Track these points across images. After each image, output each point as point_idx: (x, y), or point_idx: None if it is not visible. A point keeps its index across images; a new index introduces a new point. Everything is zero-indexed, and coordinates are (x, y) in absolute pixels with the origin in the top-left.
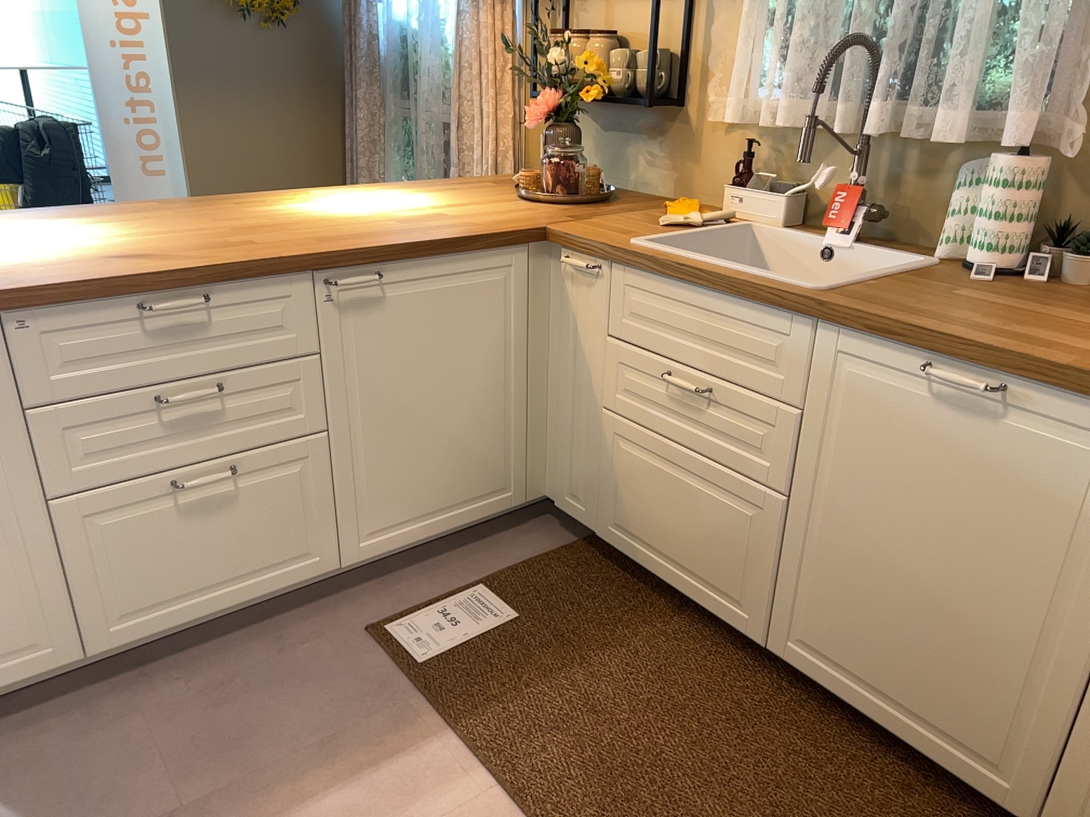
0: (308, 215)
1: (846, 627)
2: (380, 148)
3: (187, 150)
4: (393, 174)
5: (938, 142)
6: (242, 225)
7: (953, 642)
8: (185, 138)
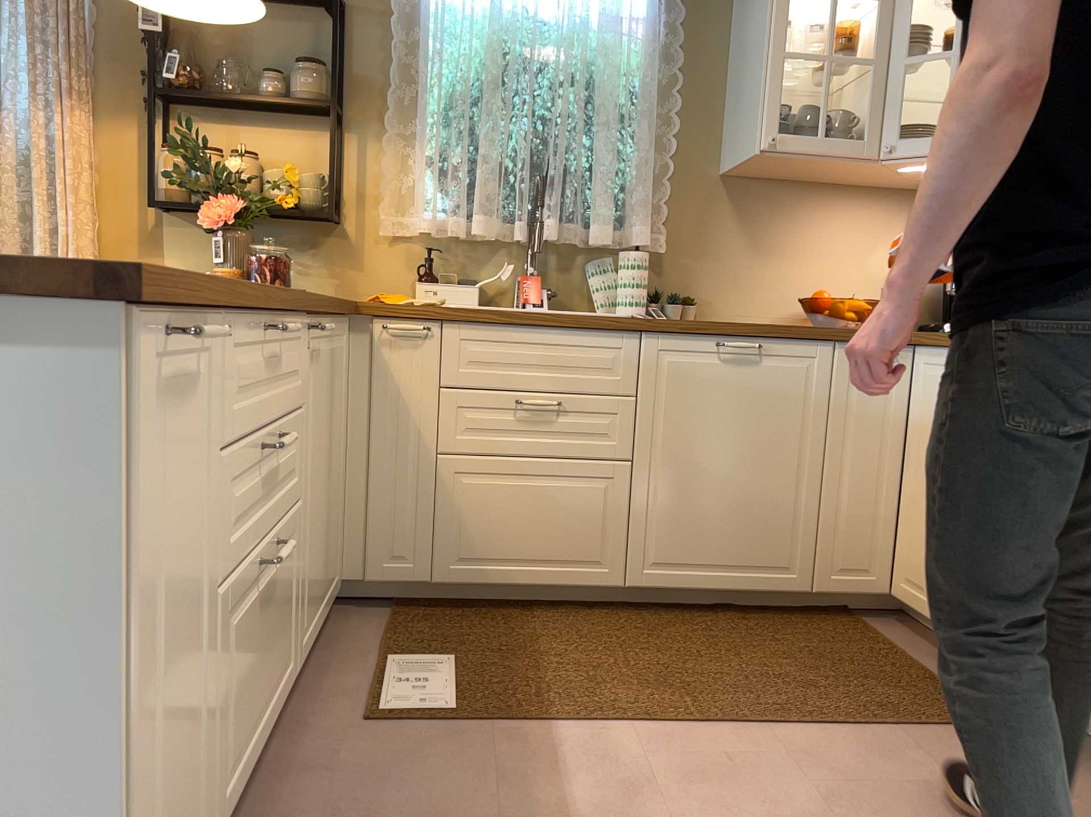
0: None
1: (688, 534)
2: None
3: None
4: None
5: (599, 240)
6: None
7: (755, 505)
8: None
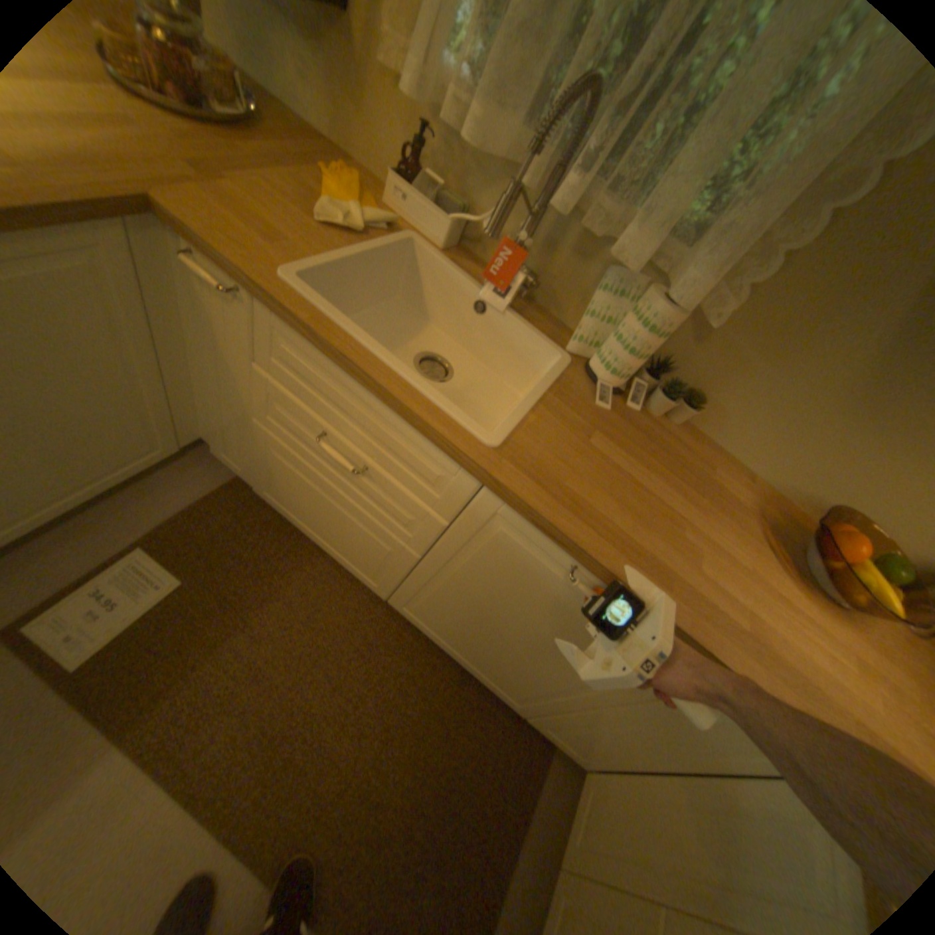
0: None
1: (447, 626)
2: None
3: None
4: None
5: (623, 257)
6: None
7: (516, 665)
8: None
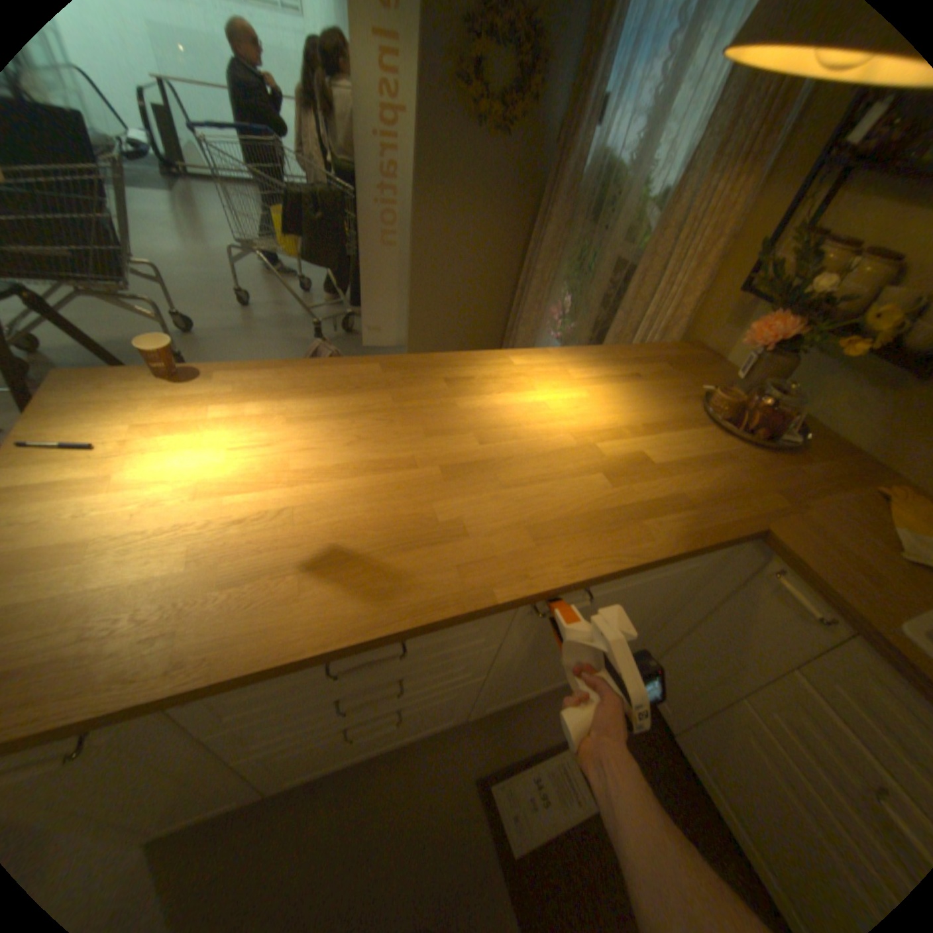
0: (514, 433)
1: None
2: (555, 257)
3: (412, 233)
4: (560, 283)
5: None
6: (451, 454)
7: None
8: (412, 224)
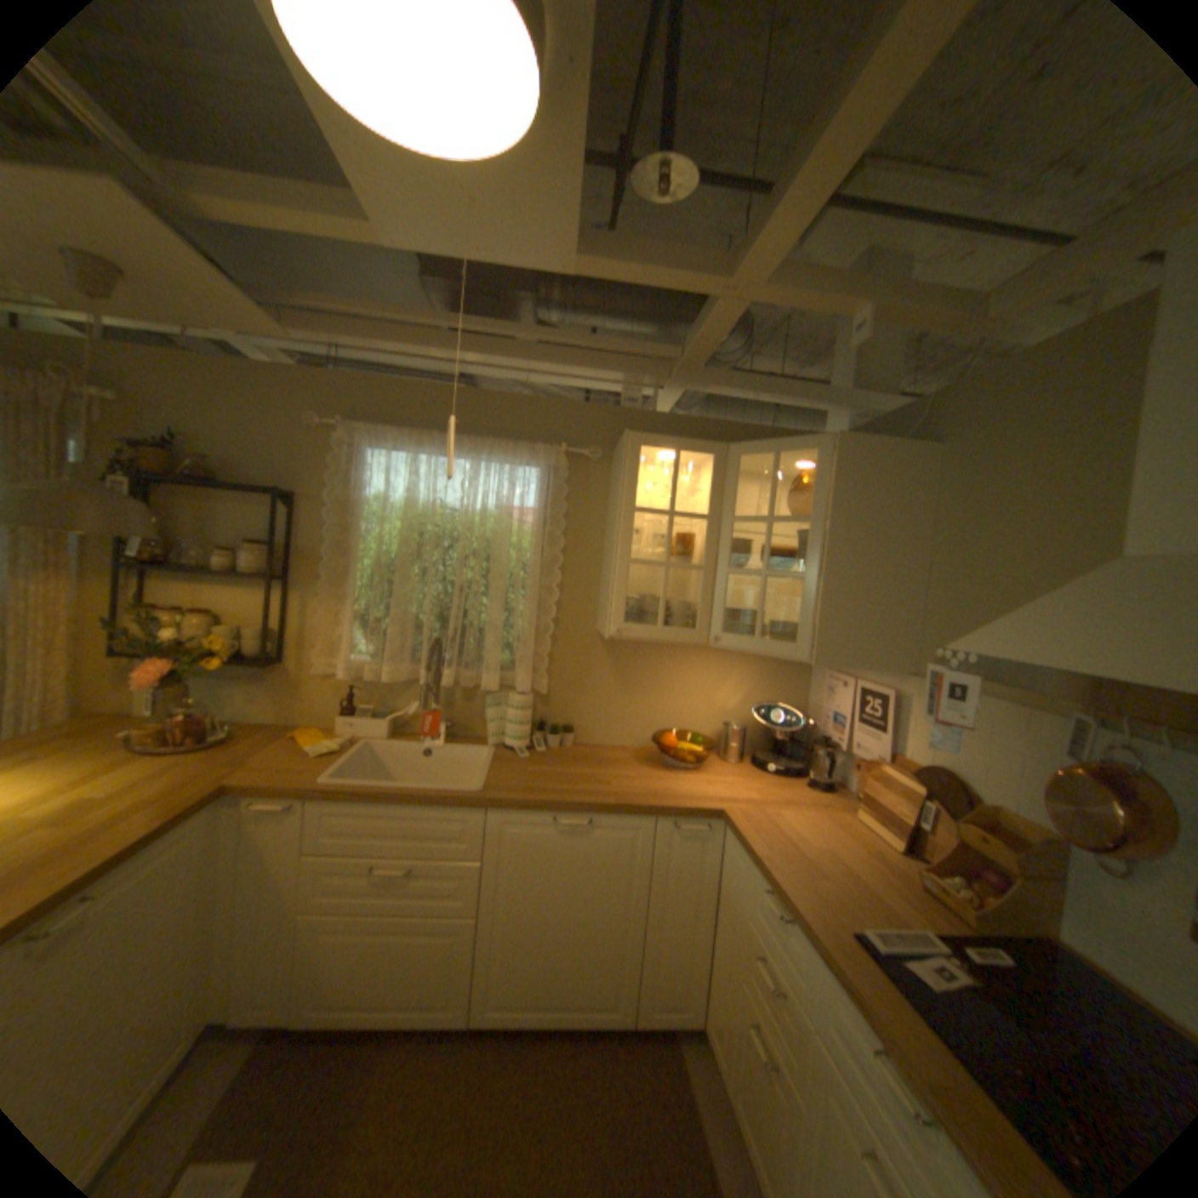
0: None
1: (523, 983)
2: None
3: None
4: None
5: (486, 689)
6: None
7: (584, 957)
8: None
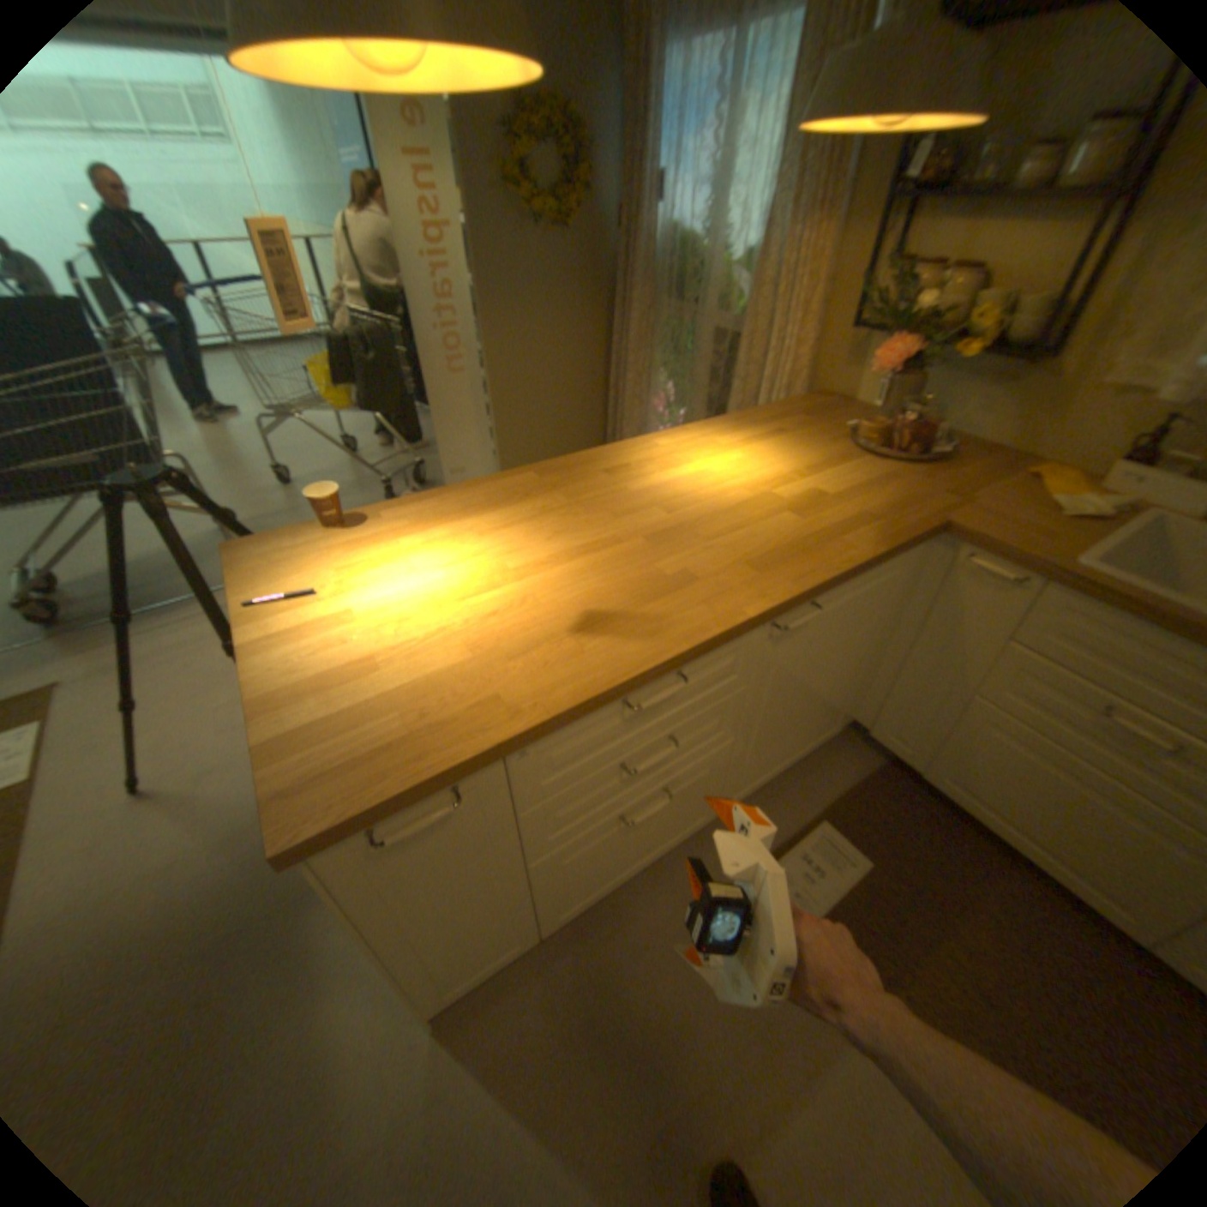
0: (692, 499)
1: None
2: (643, 345)
3: (483, 353)
4: (656, 370)
5: None
6: (645, 526)
7: None
8: (481, 342)
